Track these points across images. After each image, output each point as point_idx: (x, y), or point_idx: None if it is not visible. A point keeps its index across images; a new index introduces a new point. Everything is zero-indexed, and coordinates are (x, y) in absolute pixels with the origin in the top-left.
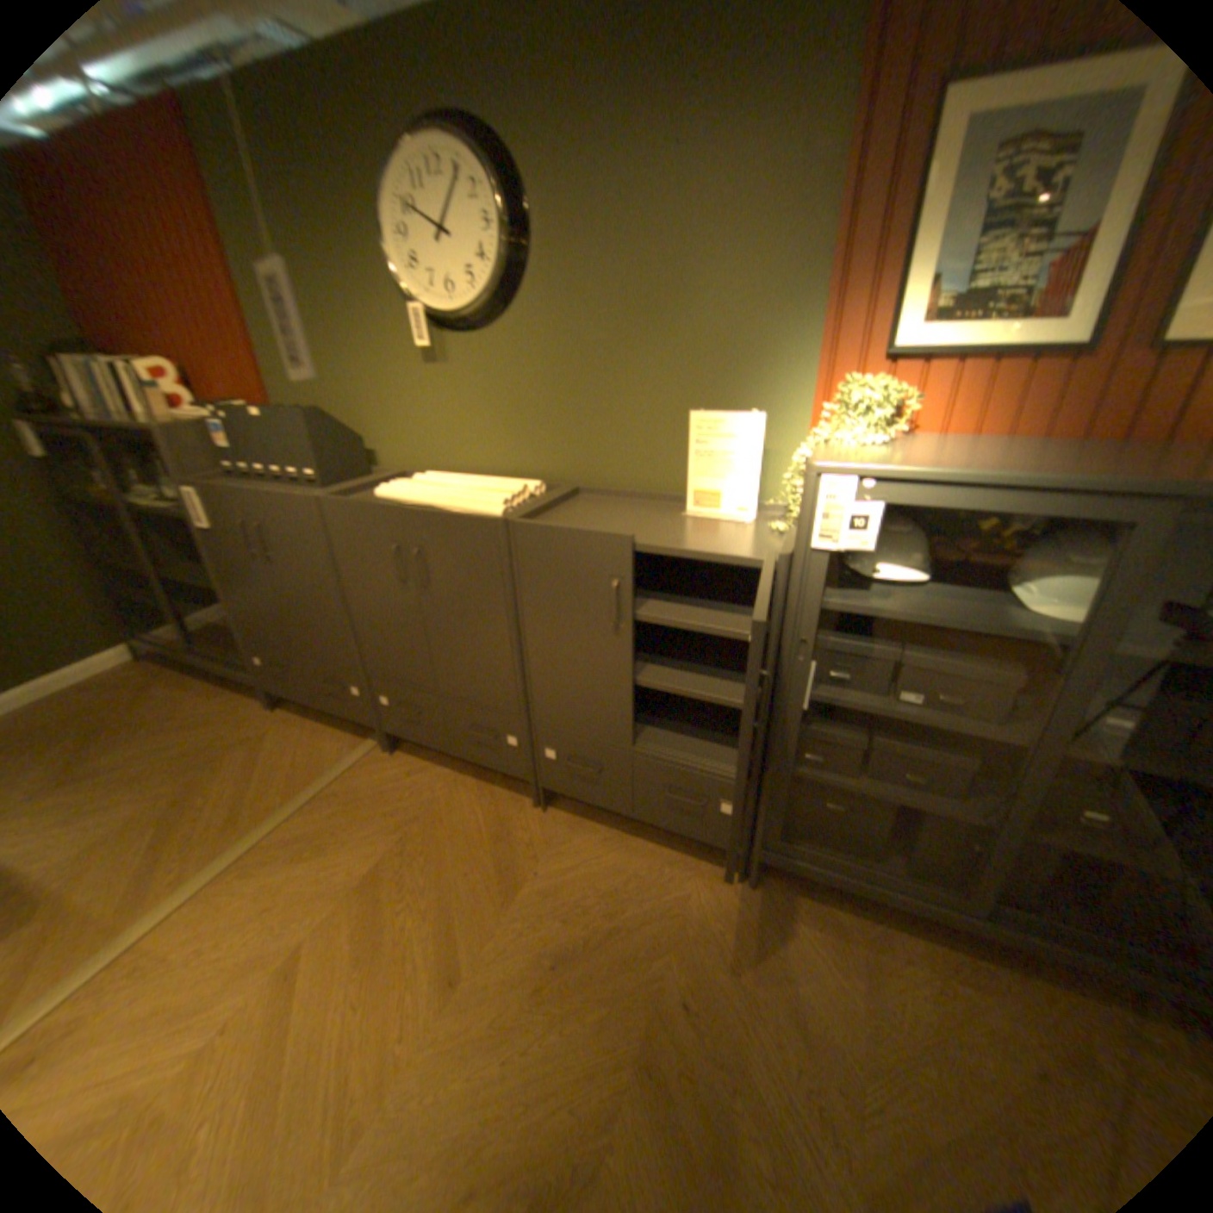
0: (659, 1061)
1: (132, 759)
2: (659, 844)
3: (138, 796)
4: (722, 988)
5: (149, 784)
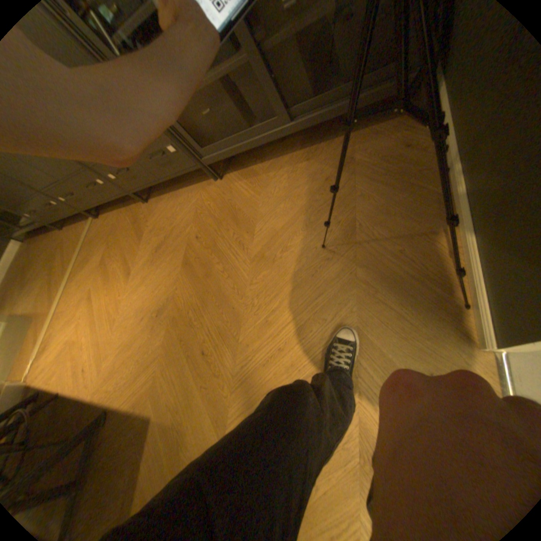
0: (190, 258)
1: (36, 270)
2: (189, 186)
3: (42, 278)
4: (210, 223)
5: (43, 273)
